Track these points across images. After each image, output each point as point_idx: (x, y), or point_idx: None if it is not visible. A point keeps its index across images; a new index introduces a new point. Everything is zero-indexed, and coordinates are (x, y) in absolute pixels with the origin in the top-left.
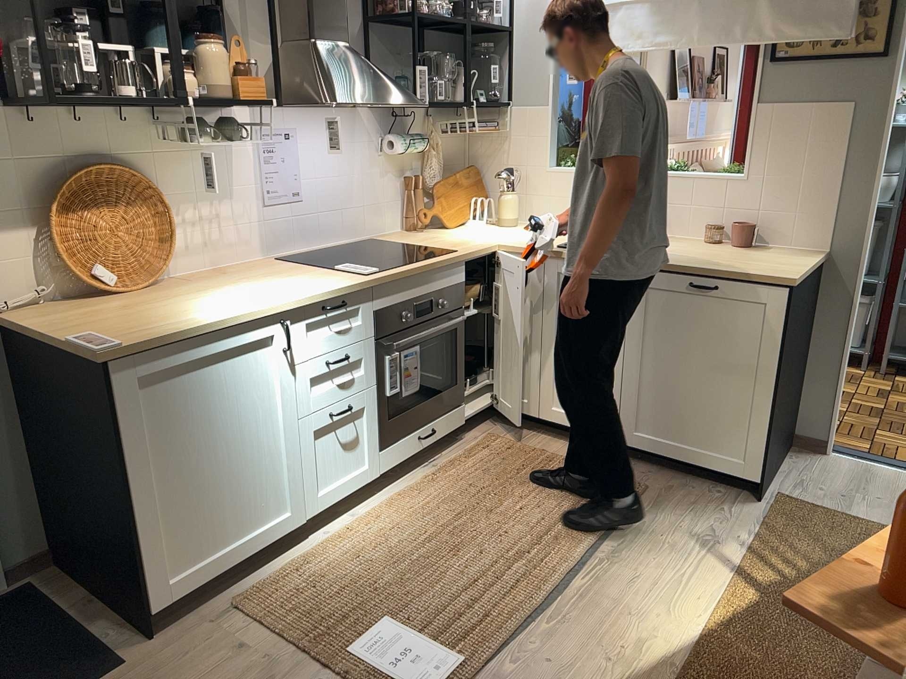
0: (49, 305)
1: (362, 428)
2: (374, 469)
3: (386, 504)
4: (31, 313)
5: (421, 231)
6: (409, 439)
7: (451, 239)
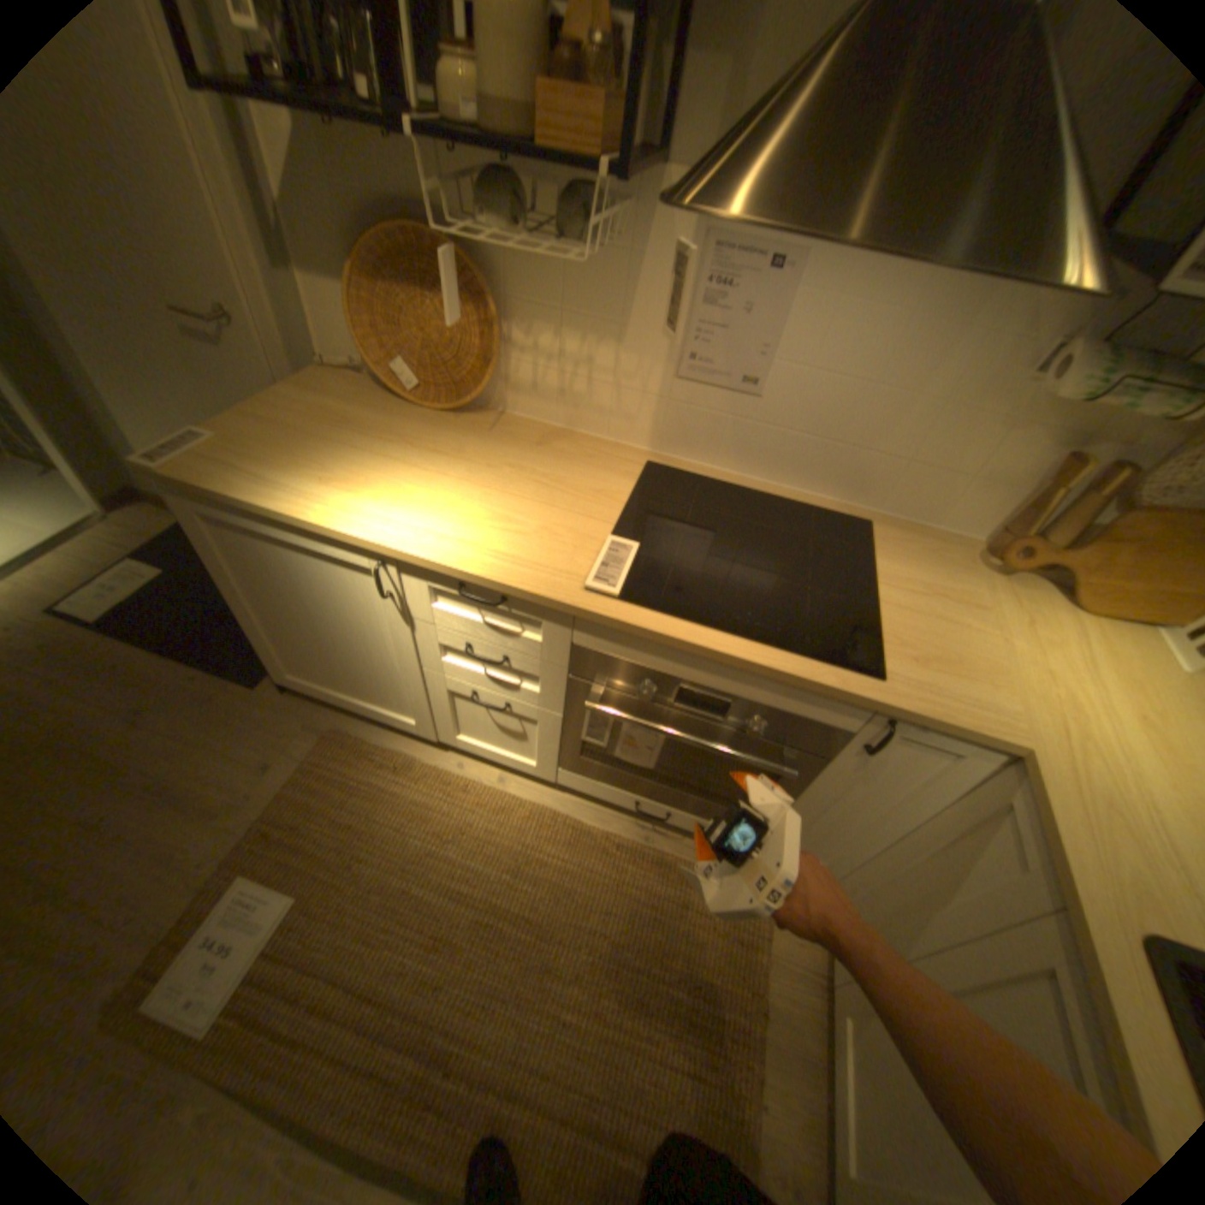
0: (350, 379)
1: (533, 733)
2: (546, 773)
3: (529, 809)
4: (324, 379)
5: (1015, 571)
6: (616, 791)
7: (991, 639)
